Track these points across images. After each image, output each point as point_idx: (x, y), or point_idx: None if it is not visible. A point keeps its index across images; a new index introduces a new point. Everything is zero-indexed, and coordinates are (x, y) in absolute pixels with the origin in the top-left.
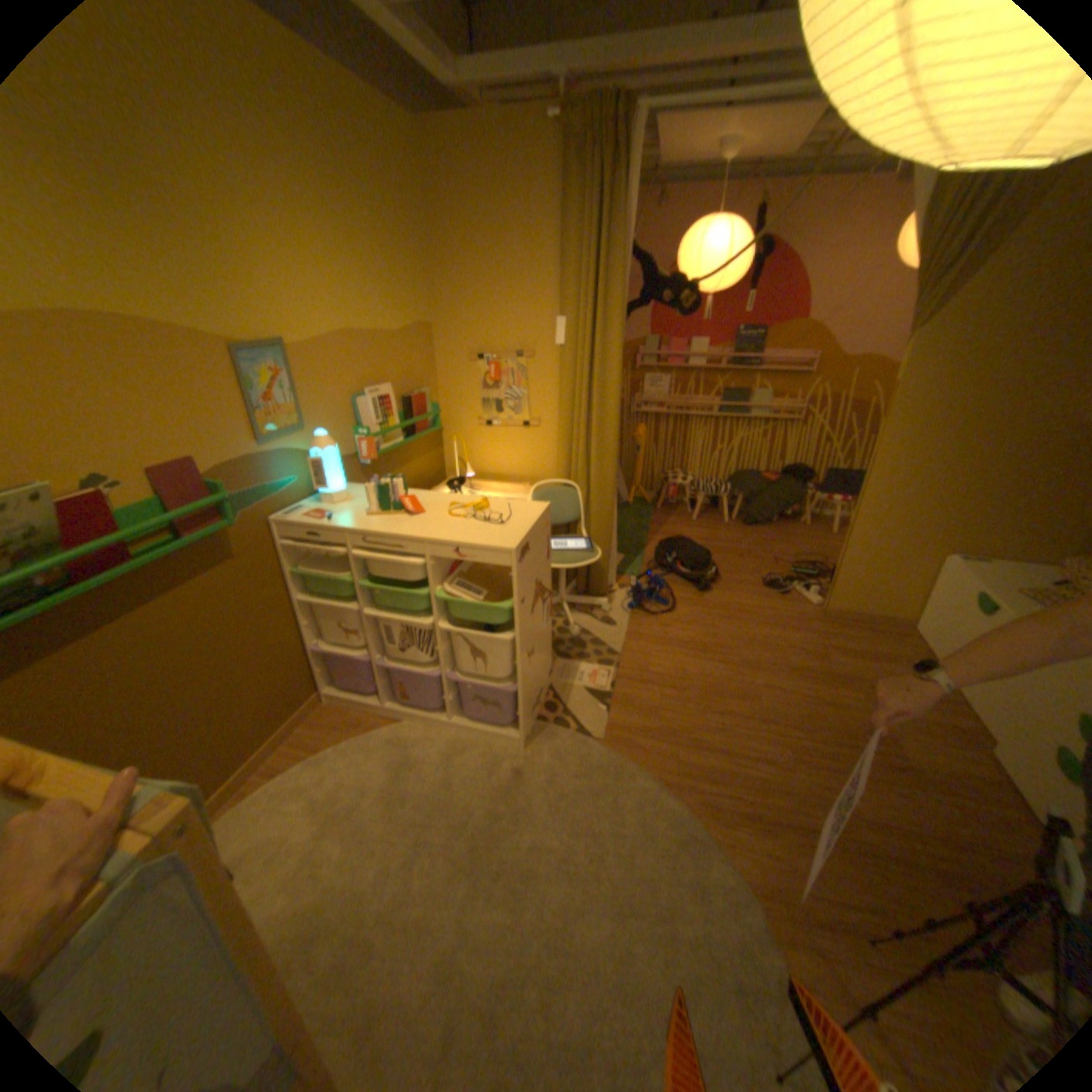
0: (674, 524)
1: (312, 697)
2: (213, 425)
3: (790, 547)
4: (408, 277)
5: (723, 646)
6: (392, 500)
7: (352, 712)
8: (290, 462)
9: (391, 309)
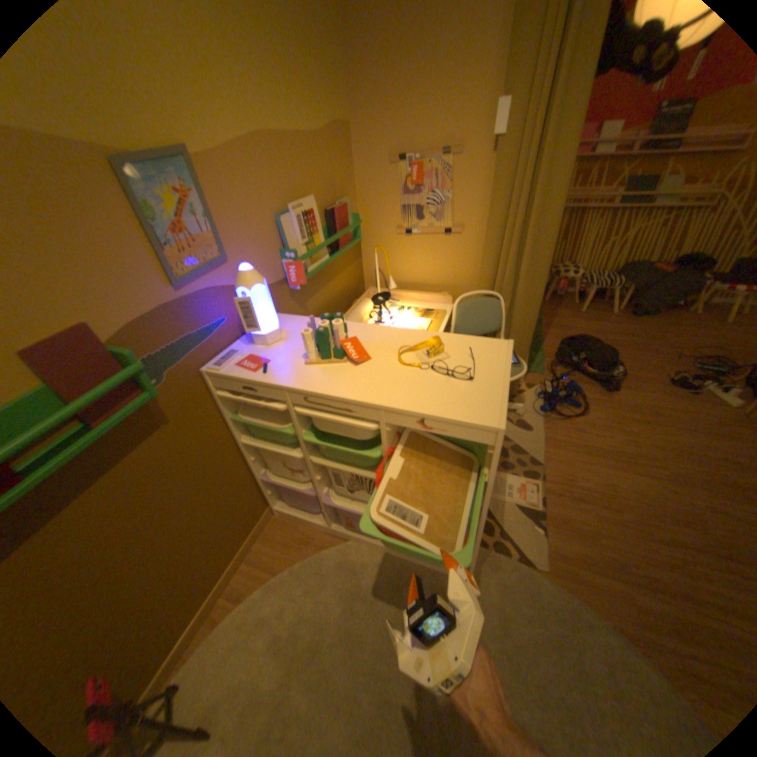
0: (566, 316)
1: (265, 512)
2: (111, 273)
3: (687, 338)
4: (325, 60)
5: (649, 456)
6: (332, 344)
7: (302, 526)
8: (217, 301)
9: (309, 102)
